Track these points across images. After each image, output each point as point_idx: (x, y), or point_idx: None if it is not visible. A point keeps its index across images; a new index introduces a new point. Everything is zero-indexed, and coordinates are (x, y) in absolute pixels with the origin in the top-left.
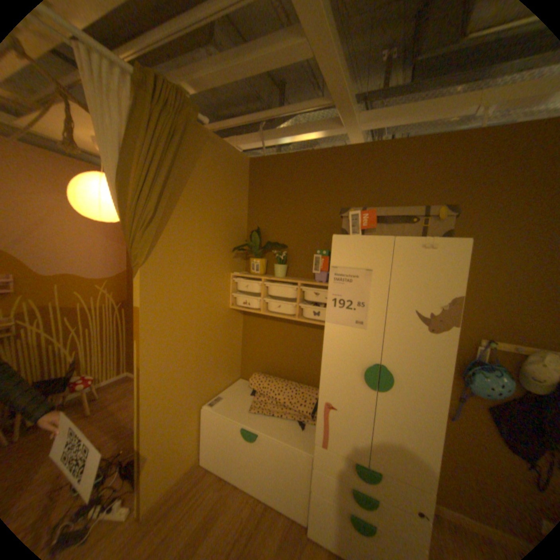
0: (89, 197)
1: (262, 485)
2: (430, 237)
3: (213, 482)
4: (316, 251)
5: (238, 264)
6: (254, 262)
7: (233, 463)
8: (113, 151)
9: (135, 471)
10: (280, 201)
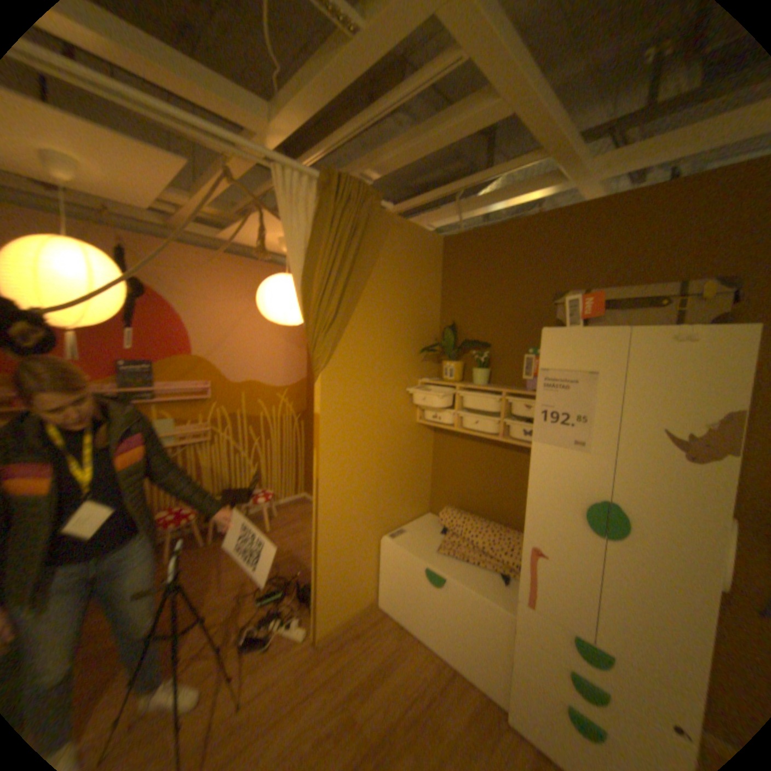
0: (276, 300)
1: (452, 644)
2: (687, 325)
3: (393, 628)
4: (529, 349)
5: (428, 368)
6: (447, 366)
7: (417, 609)
8: (300, 256)
9: (313, 590)
10: (482, 286)
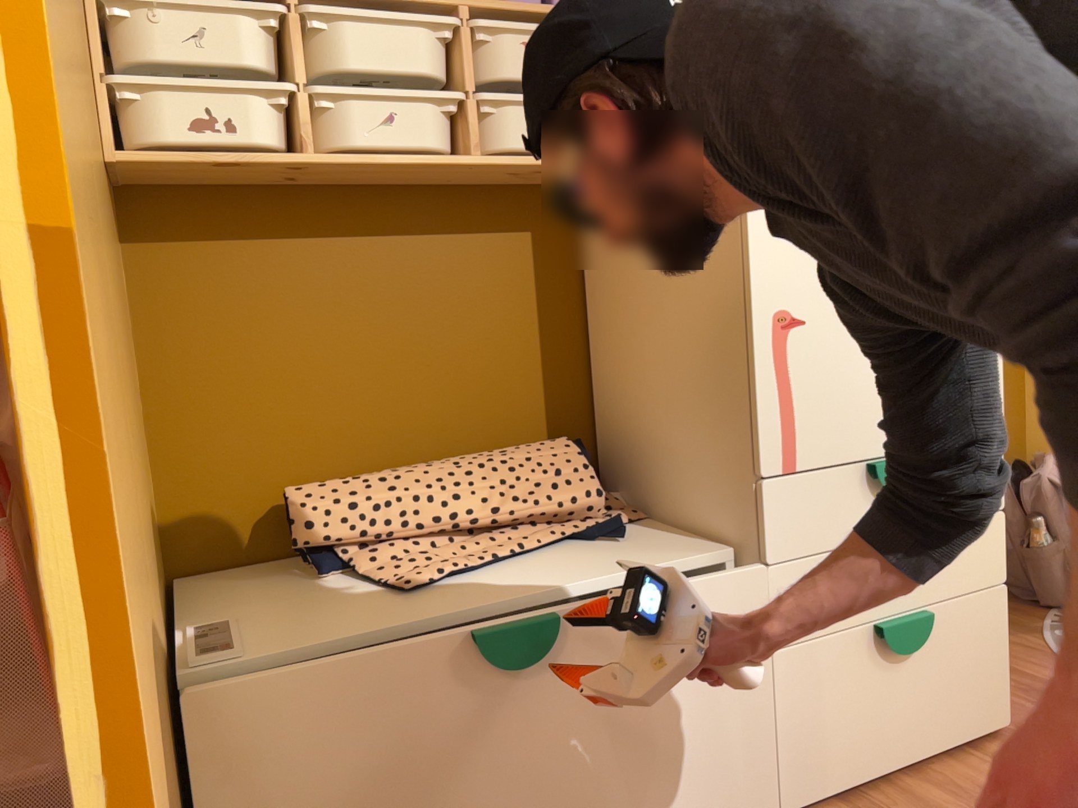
0: None
1: (588, 803)
2: None
3: None
4: None
5: None
6: None
7: None
8: None
9: None
10: None
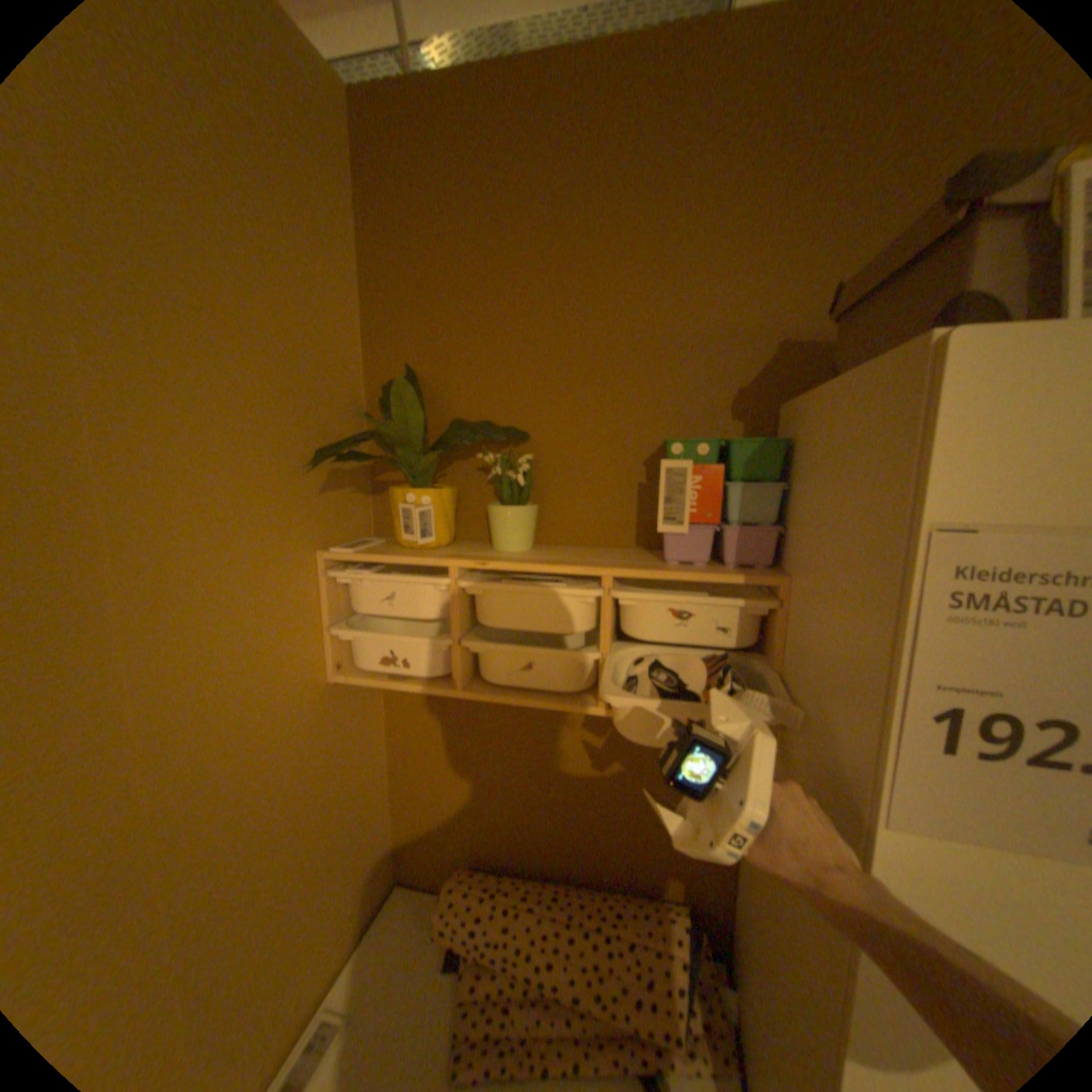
0: None
1: None
2: None
3: None
4: (668, 444)
5: (346, 512)
6: (409, 503)
7: None
8: None
9: None
10: (490, 259)
